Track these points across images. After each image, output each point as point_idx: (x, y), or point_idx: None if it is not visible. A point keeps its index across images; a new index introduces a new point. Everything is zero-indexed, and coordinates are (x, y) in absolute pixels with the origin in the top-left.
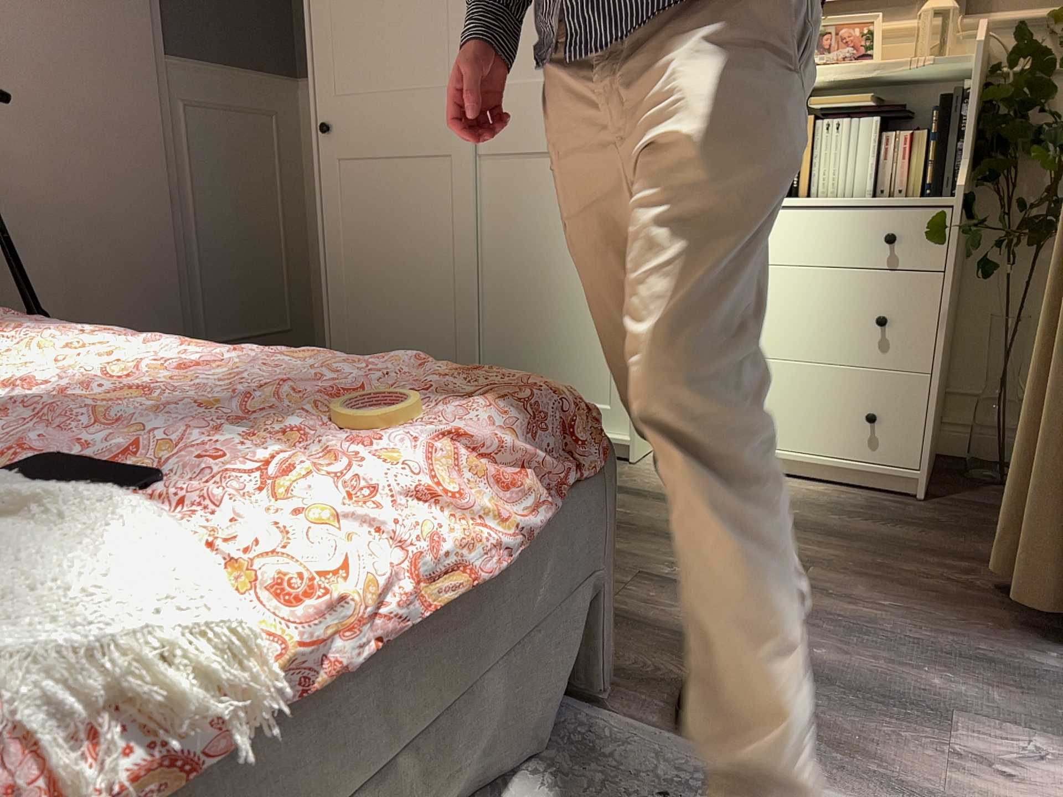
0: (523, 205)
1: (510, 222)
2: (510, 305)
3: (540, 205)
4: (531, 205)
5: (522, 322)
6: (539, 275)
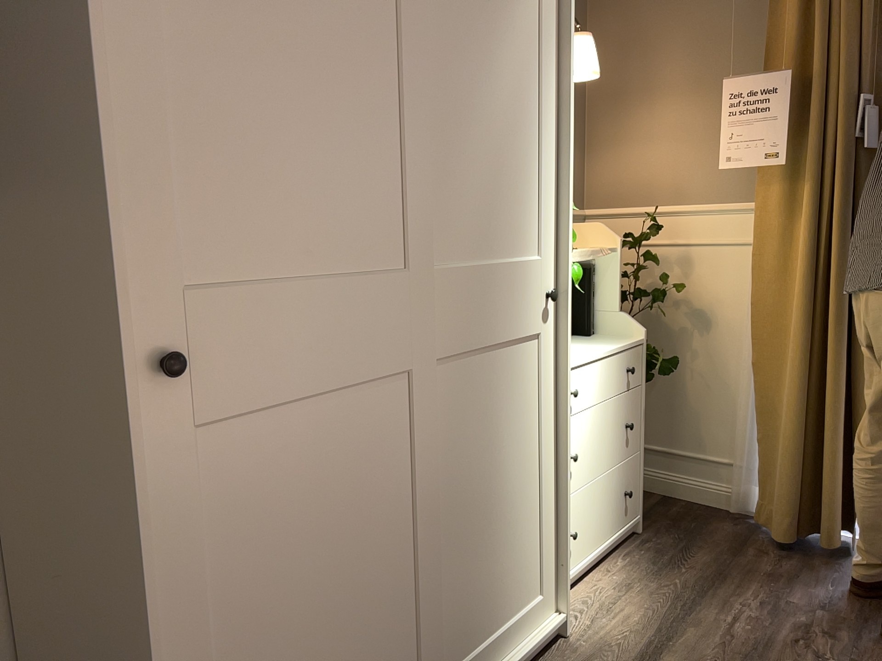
0: (472, 413)
1: (459, 440)
2: (460, 547)
3: (486, 408)
4: (478, 411)
5: (473, 560)
6: (486, 491)
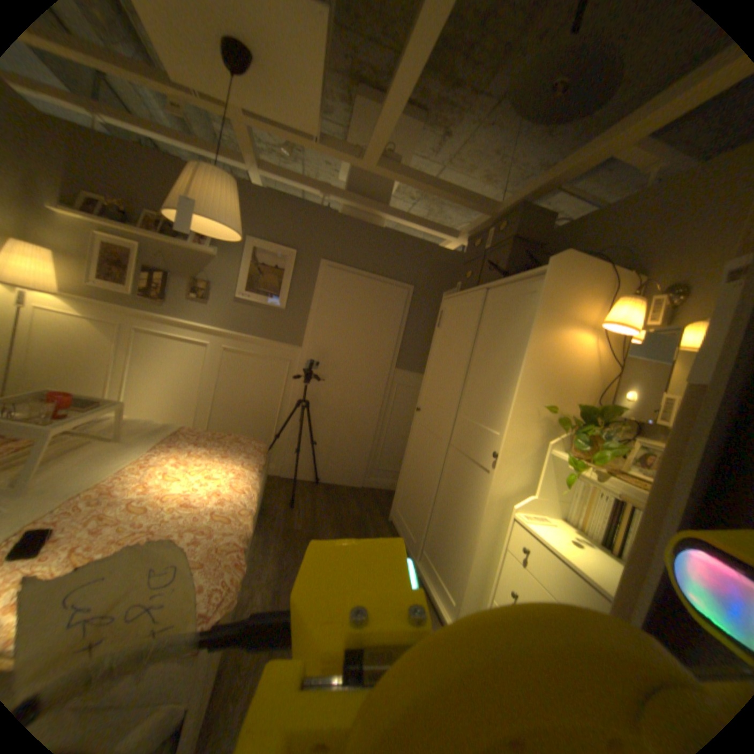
0: (456, 475)
1: (450, 479)
2: (440, 518)
3: (460, 479)
4: (458, 477)
5: (441, 530)
6: (452, 511)
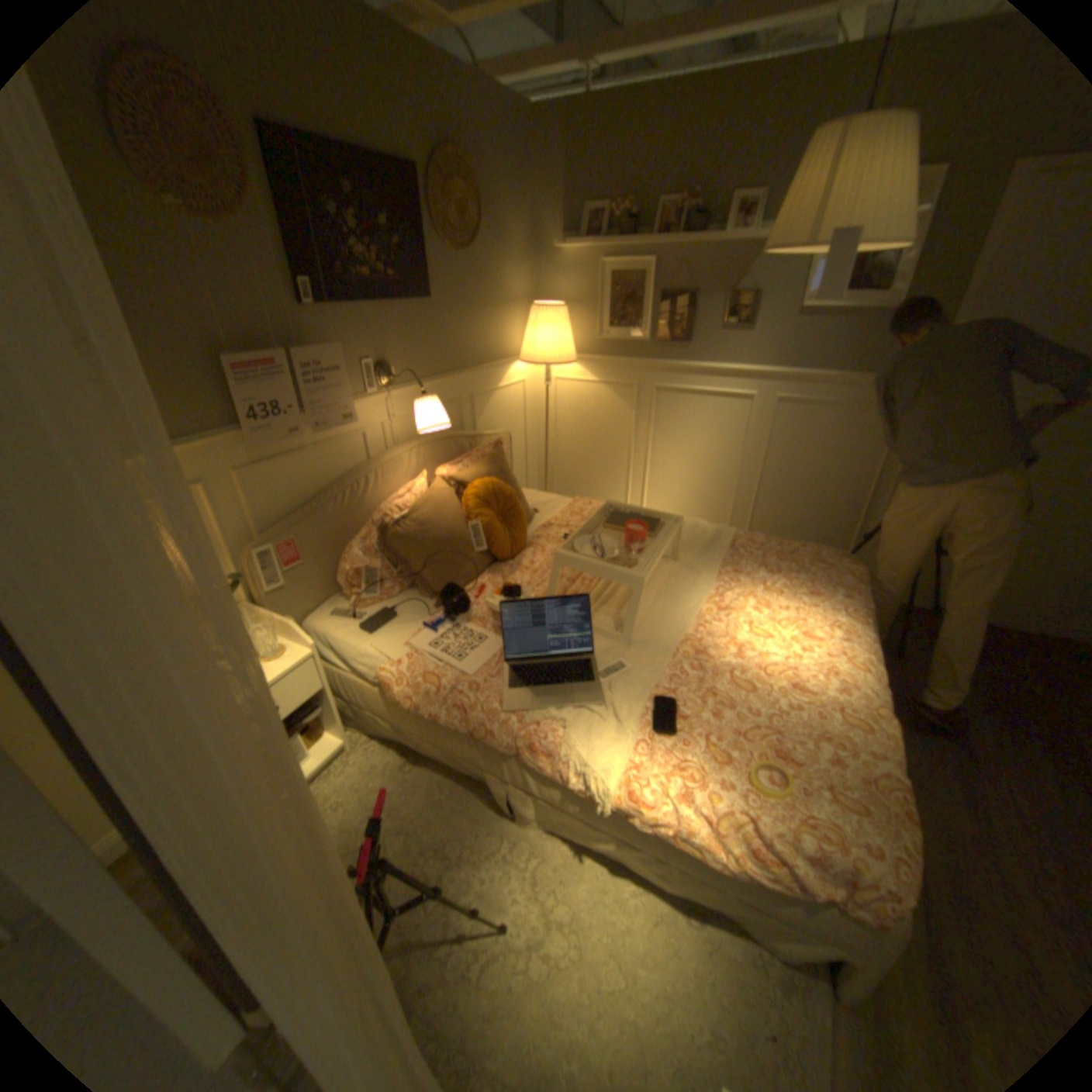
0: None
1: None
2: None
3: None
4: None
5: None
6: None
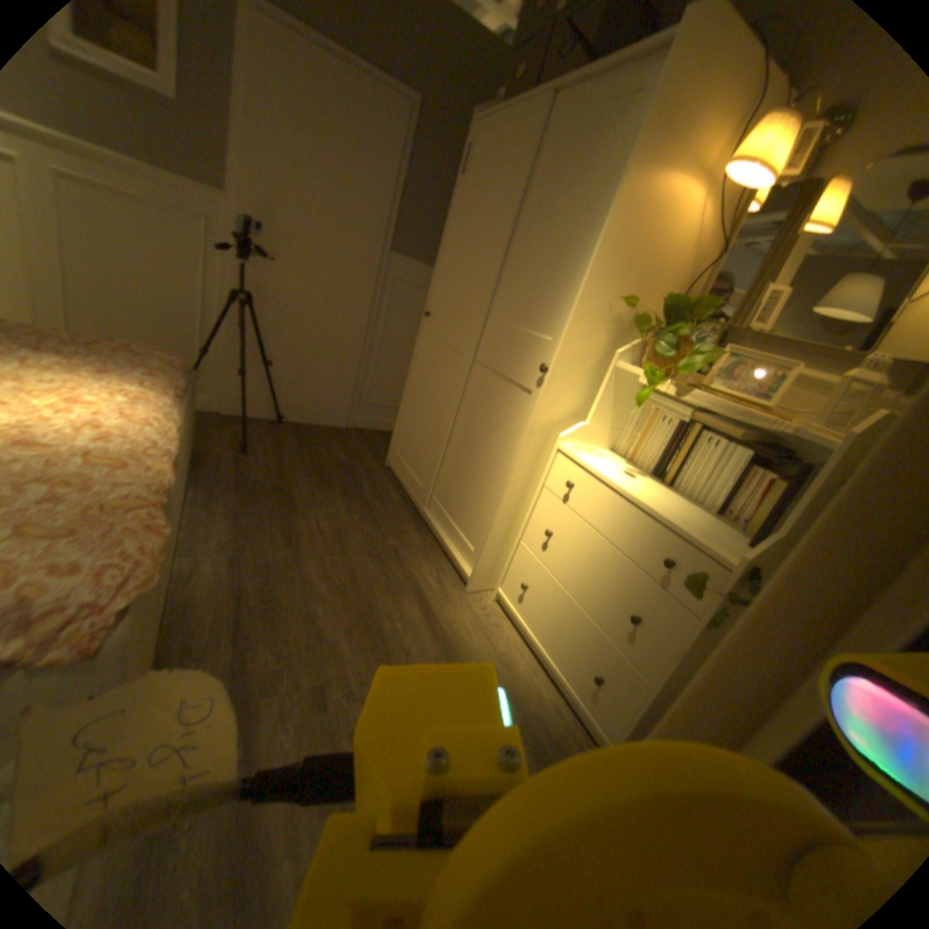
0: (482, 401)
1: (474, 407)
2: (458, 456)
3: (489, 405)
4: (485, 403)
5: (459, 470)
6: (474, 447)
